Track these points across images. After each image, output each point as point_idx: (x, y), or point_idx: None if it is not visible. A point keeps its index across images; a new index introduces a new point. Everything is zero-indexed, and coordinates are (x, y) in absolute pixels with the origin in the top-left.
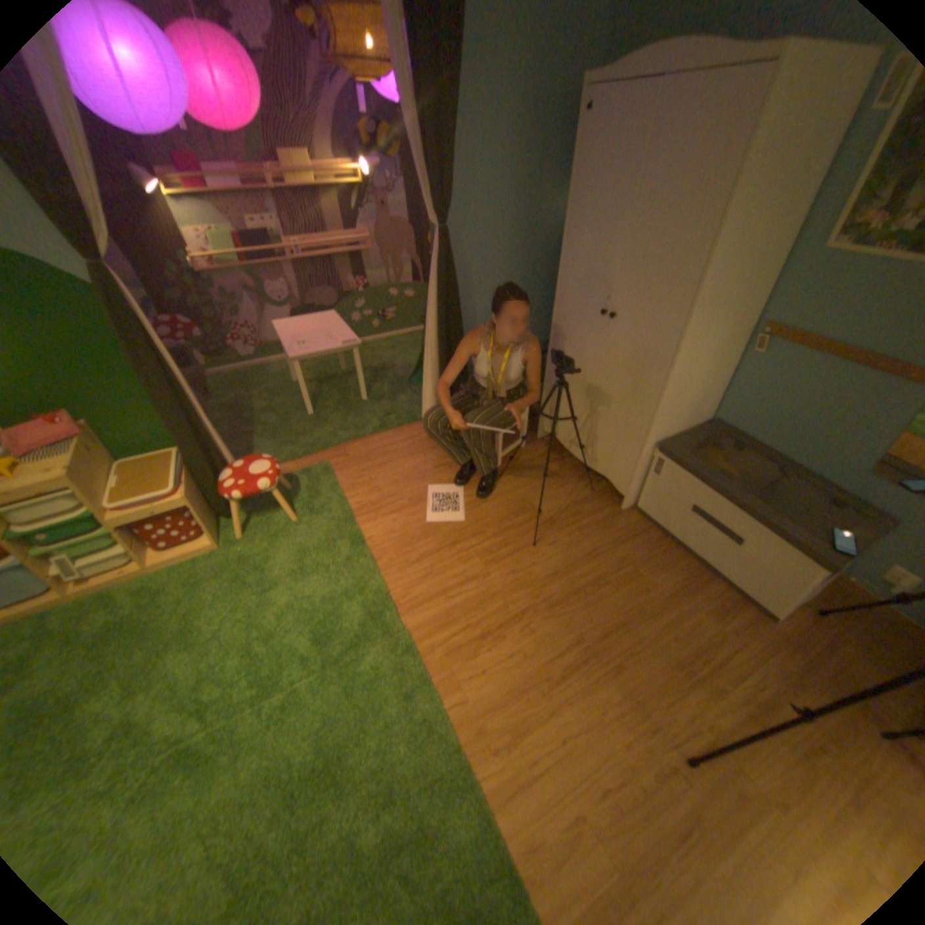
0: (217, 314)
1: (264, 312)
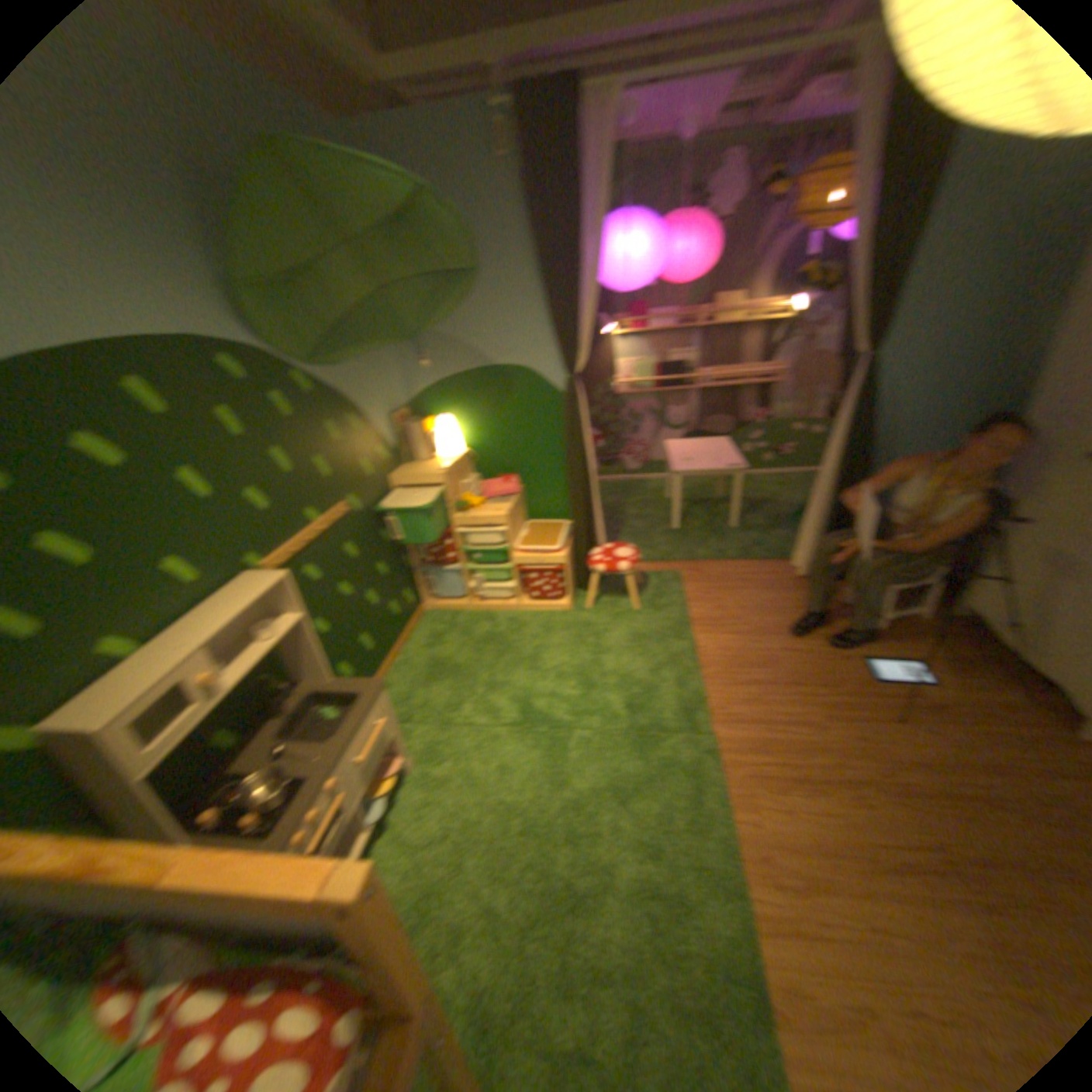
0: (621, 431)
1: (659, 434)
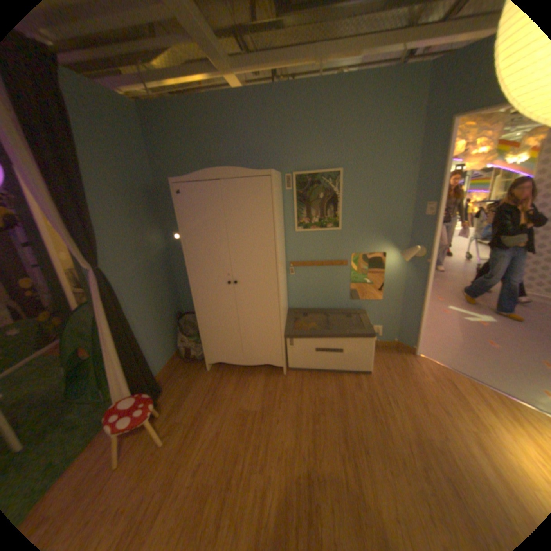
0: None
1: None
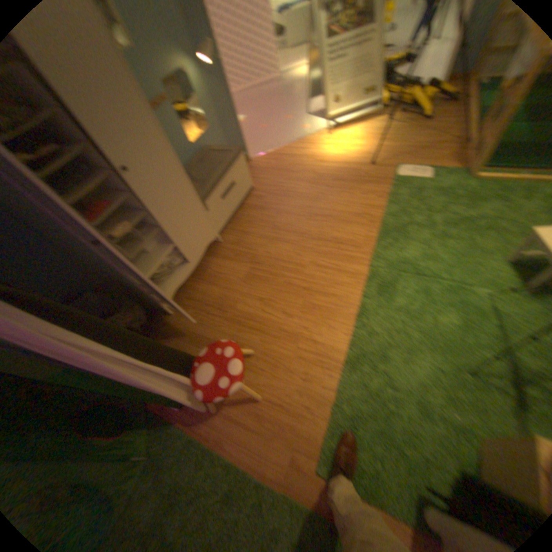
0: None
1: None
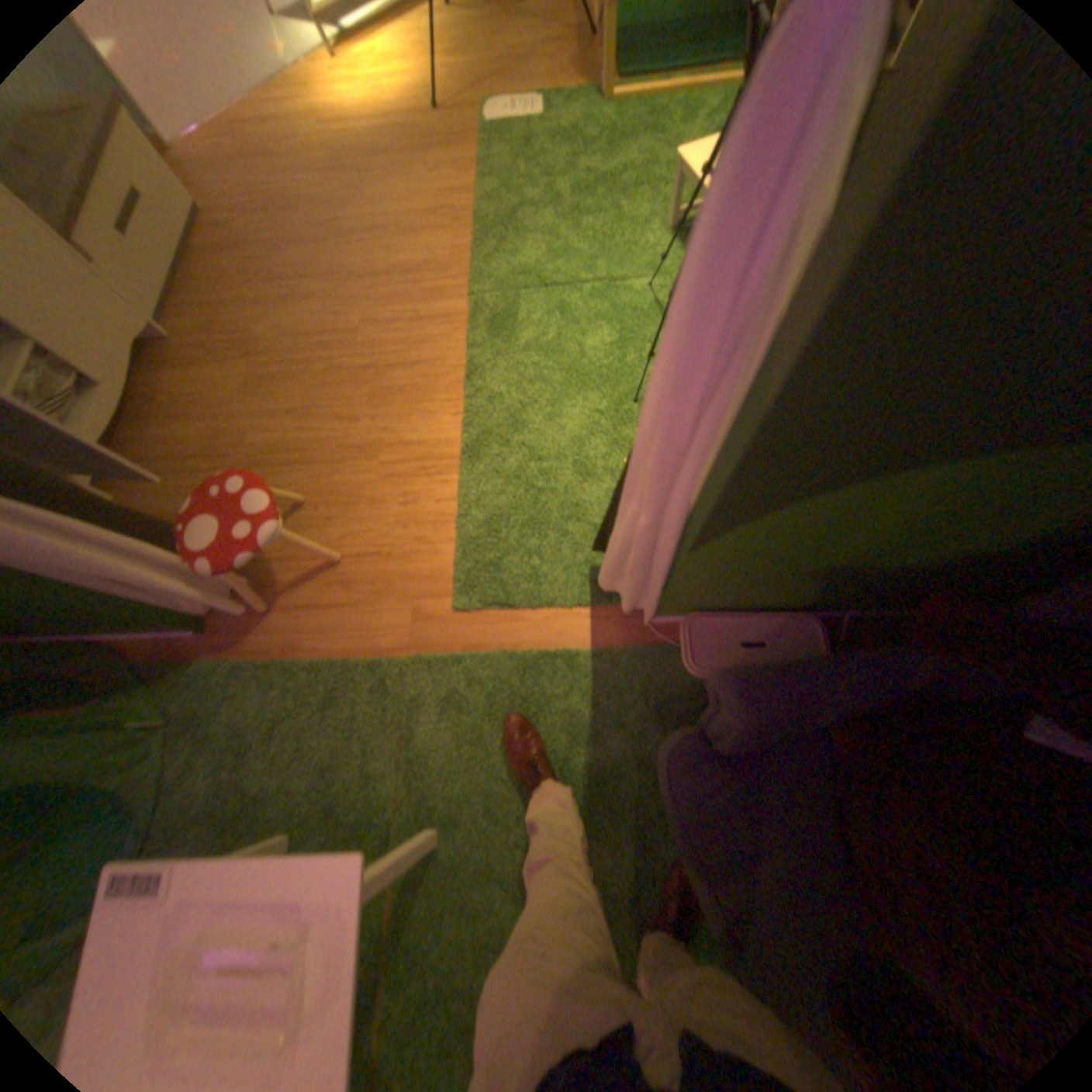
0: None
1: None
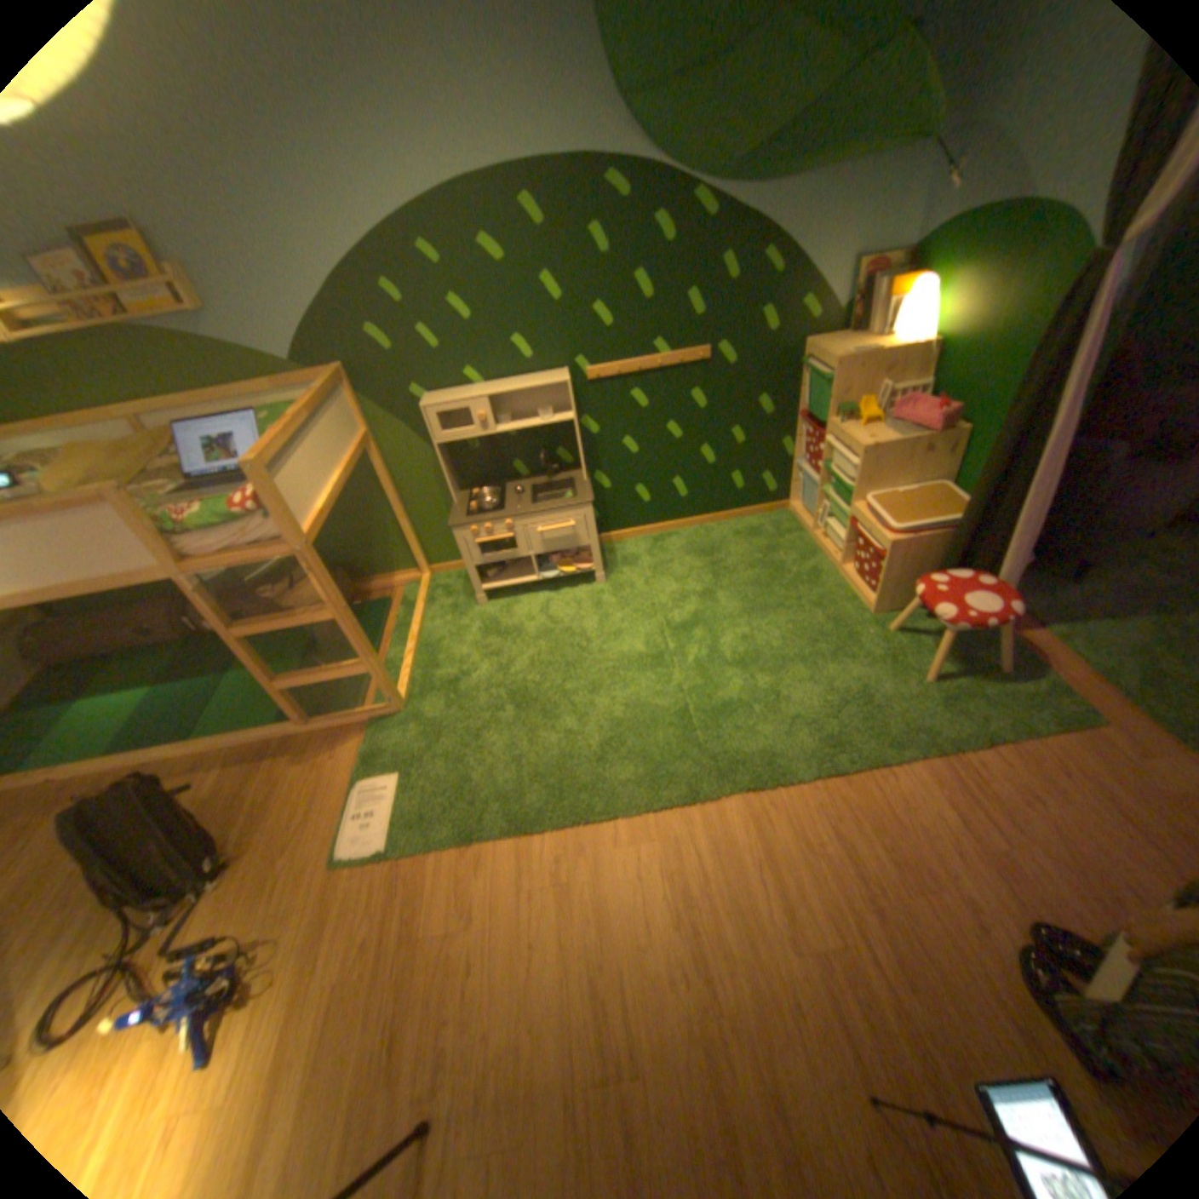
0: None
1: None
